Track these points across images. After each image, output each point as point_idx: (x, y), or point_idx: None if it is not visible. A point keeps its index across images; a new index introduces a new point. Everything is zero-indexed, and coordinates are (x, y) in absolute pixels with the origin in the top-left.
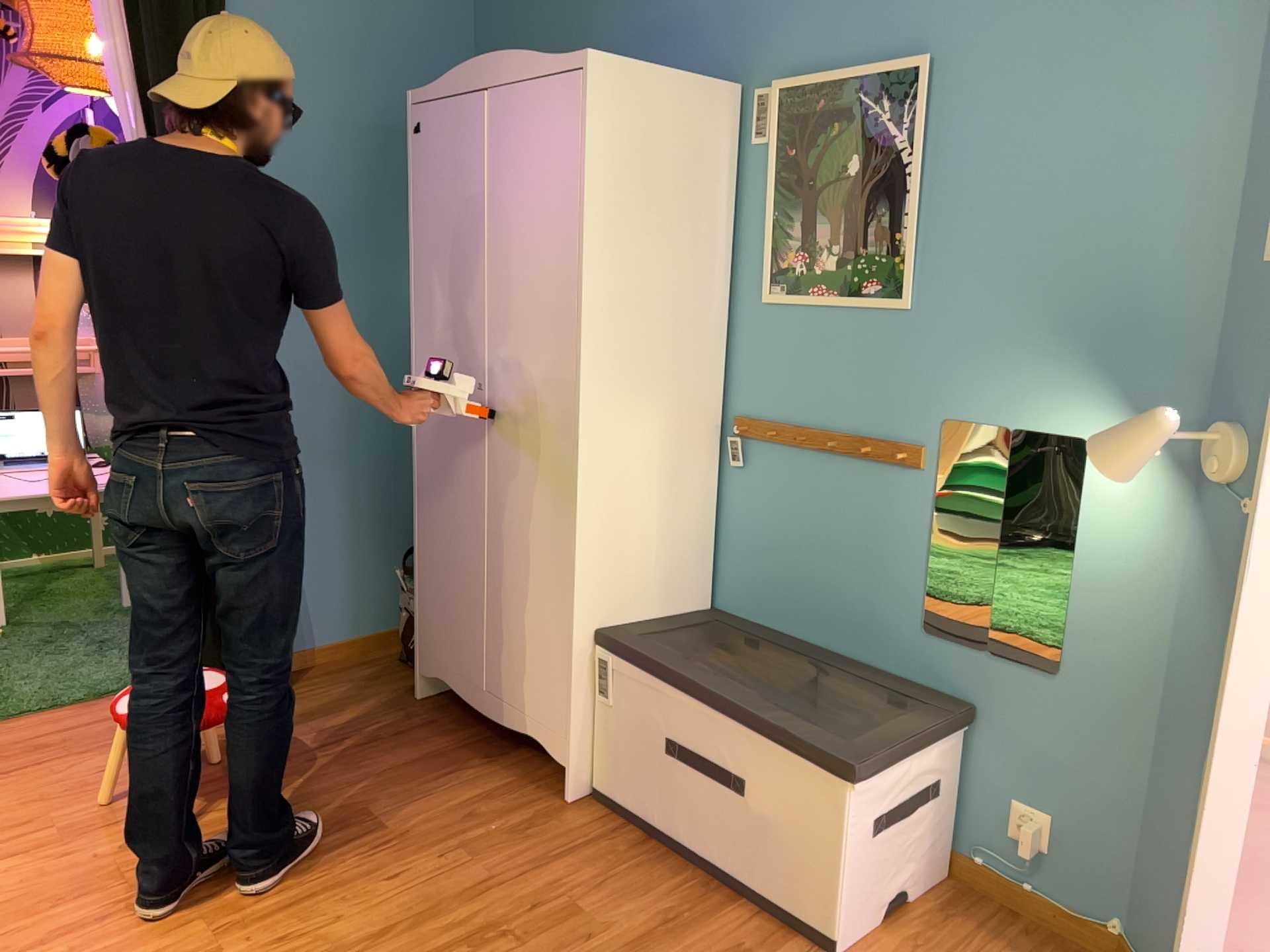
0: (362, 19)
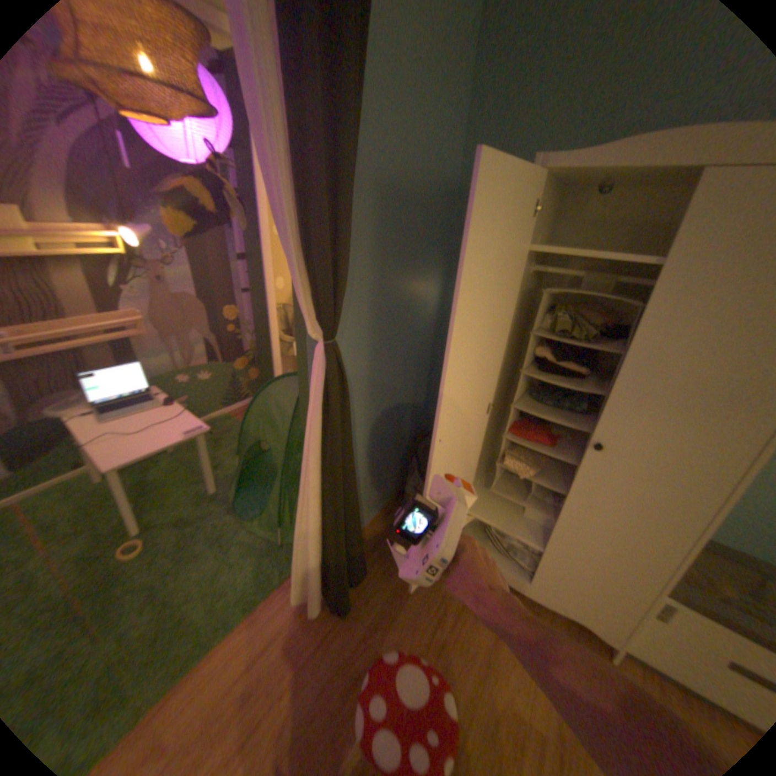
0: (425, 63)
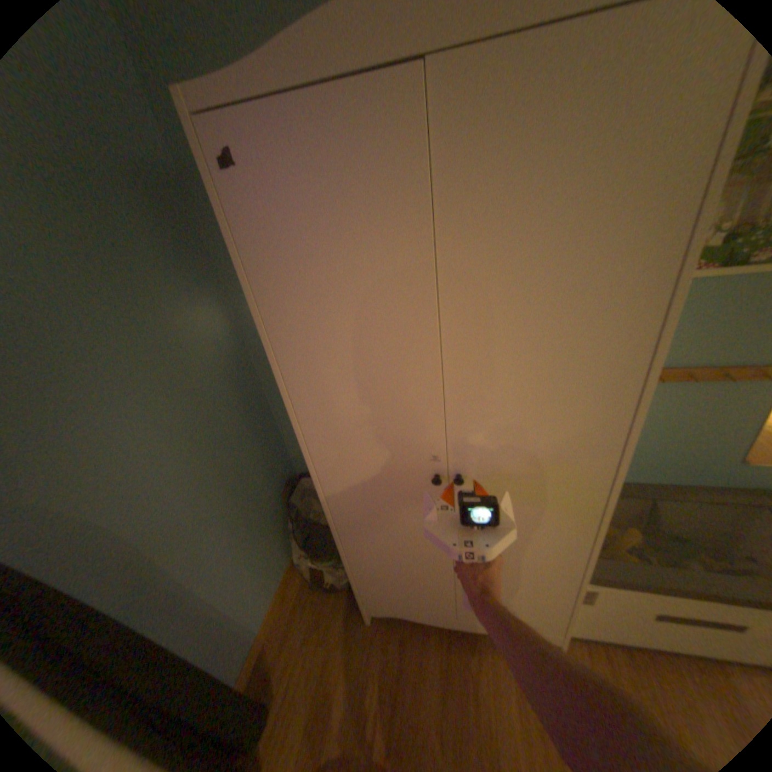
0: None
